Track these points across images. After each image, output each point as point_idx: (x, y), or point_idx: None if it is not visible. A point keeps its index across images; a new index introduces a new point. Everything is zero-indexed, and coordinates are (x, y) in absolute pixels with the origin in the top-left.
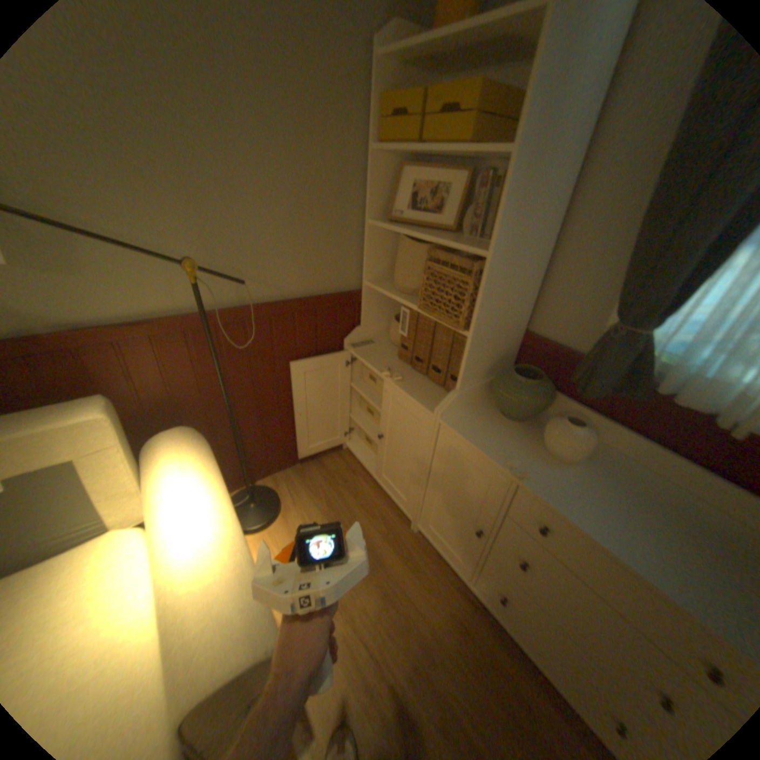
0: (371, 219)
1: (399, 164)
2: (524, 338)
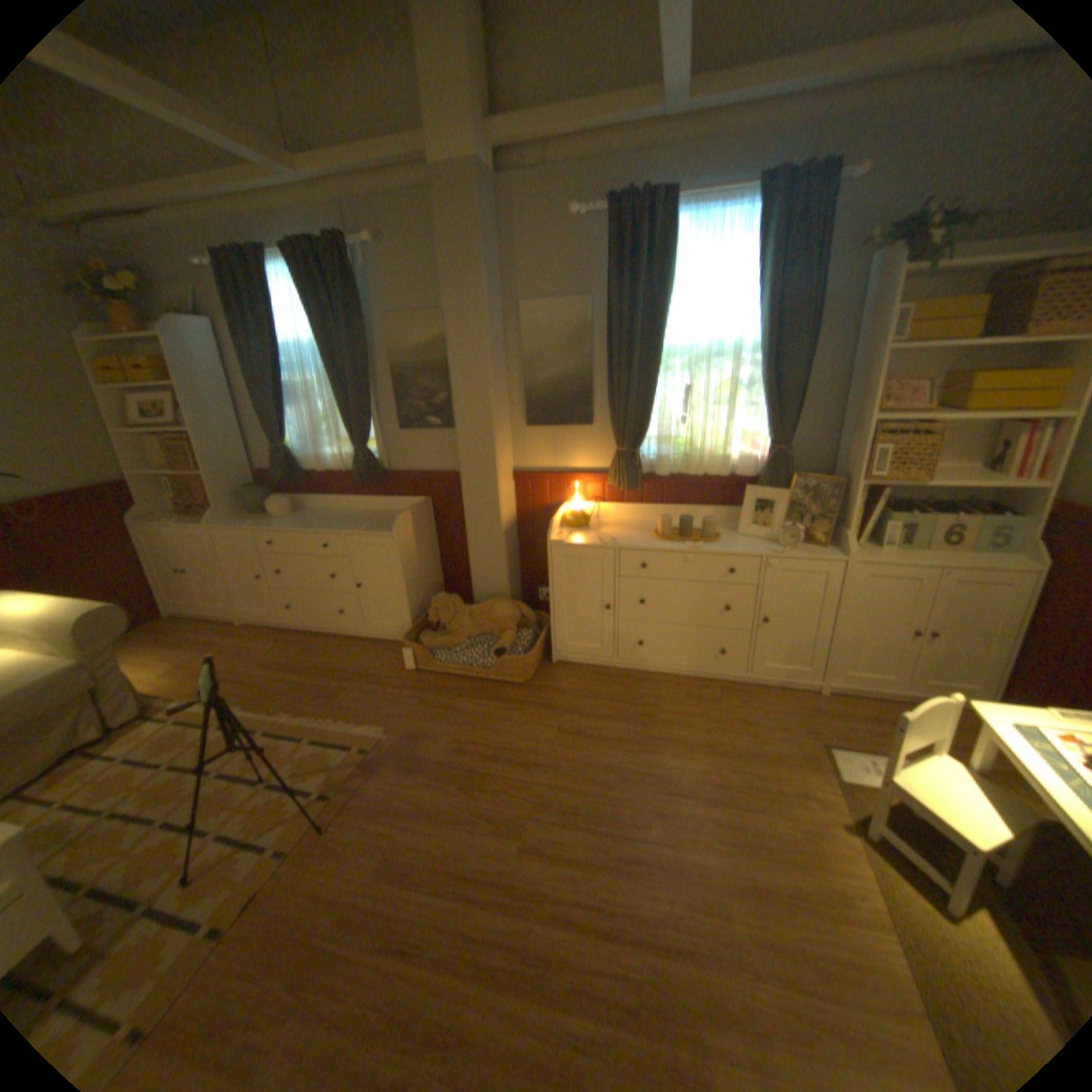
0: (111, 432)
1: (120, 397)
2: (249, 475)
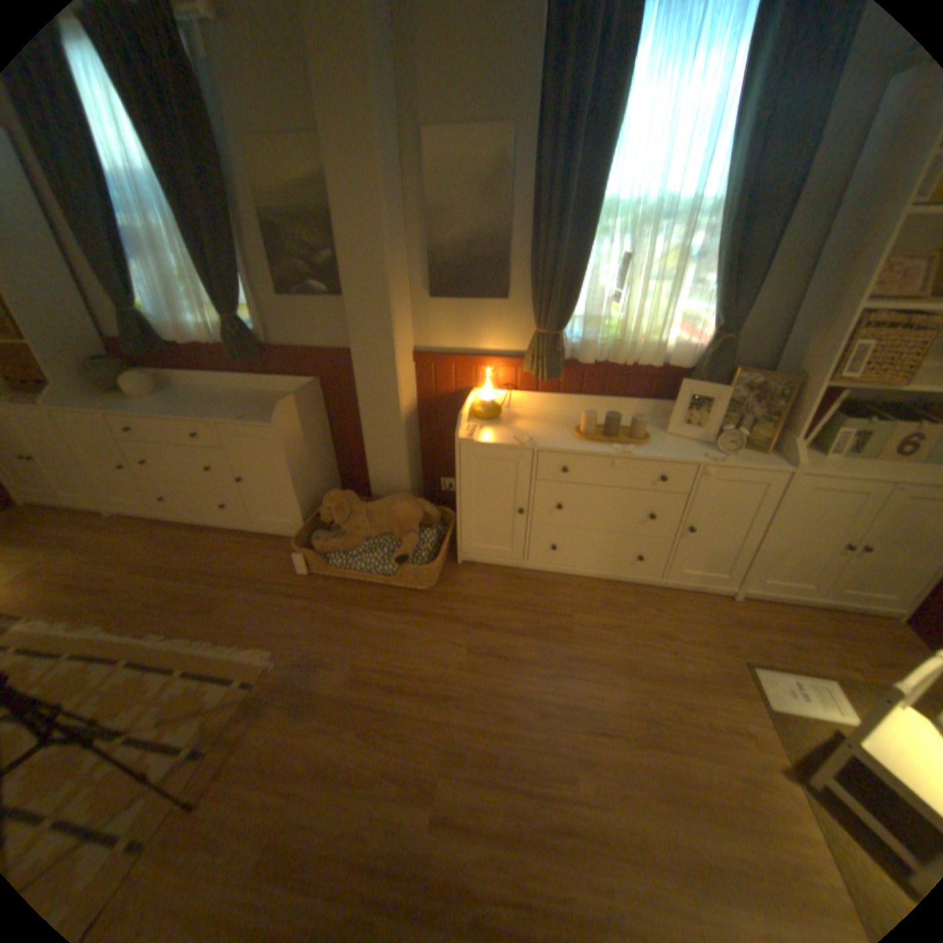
0: None
1: None
2: (100, 344)
